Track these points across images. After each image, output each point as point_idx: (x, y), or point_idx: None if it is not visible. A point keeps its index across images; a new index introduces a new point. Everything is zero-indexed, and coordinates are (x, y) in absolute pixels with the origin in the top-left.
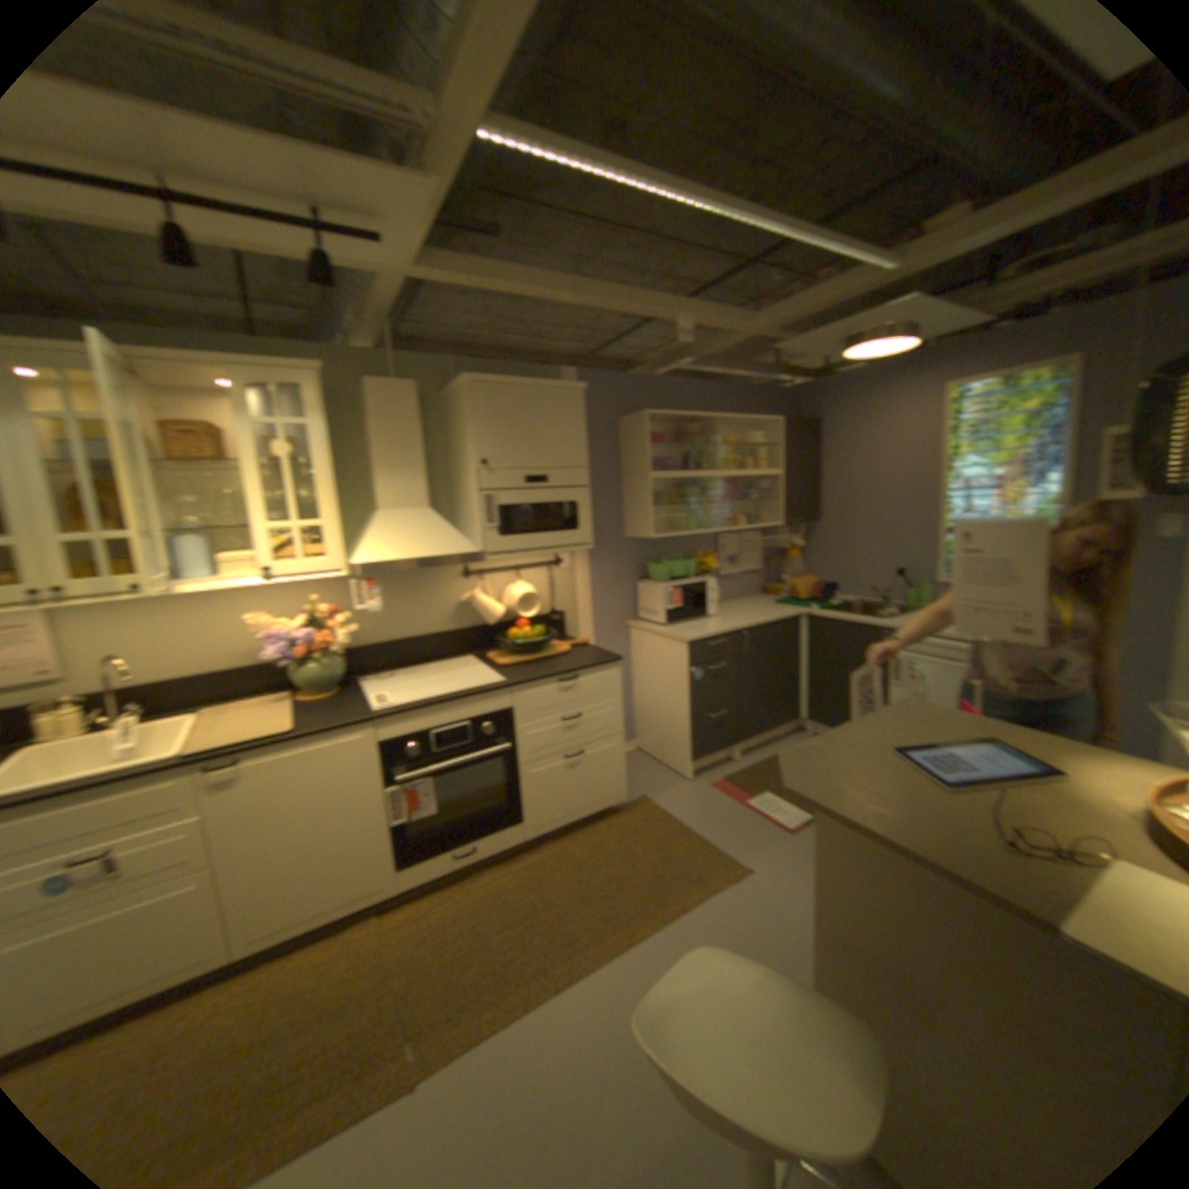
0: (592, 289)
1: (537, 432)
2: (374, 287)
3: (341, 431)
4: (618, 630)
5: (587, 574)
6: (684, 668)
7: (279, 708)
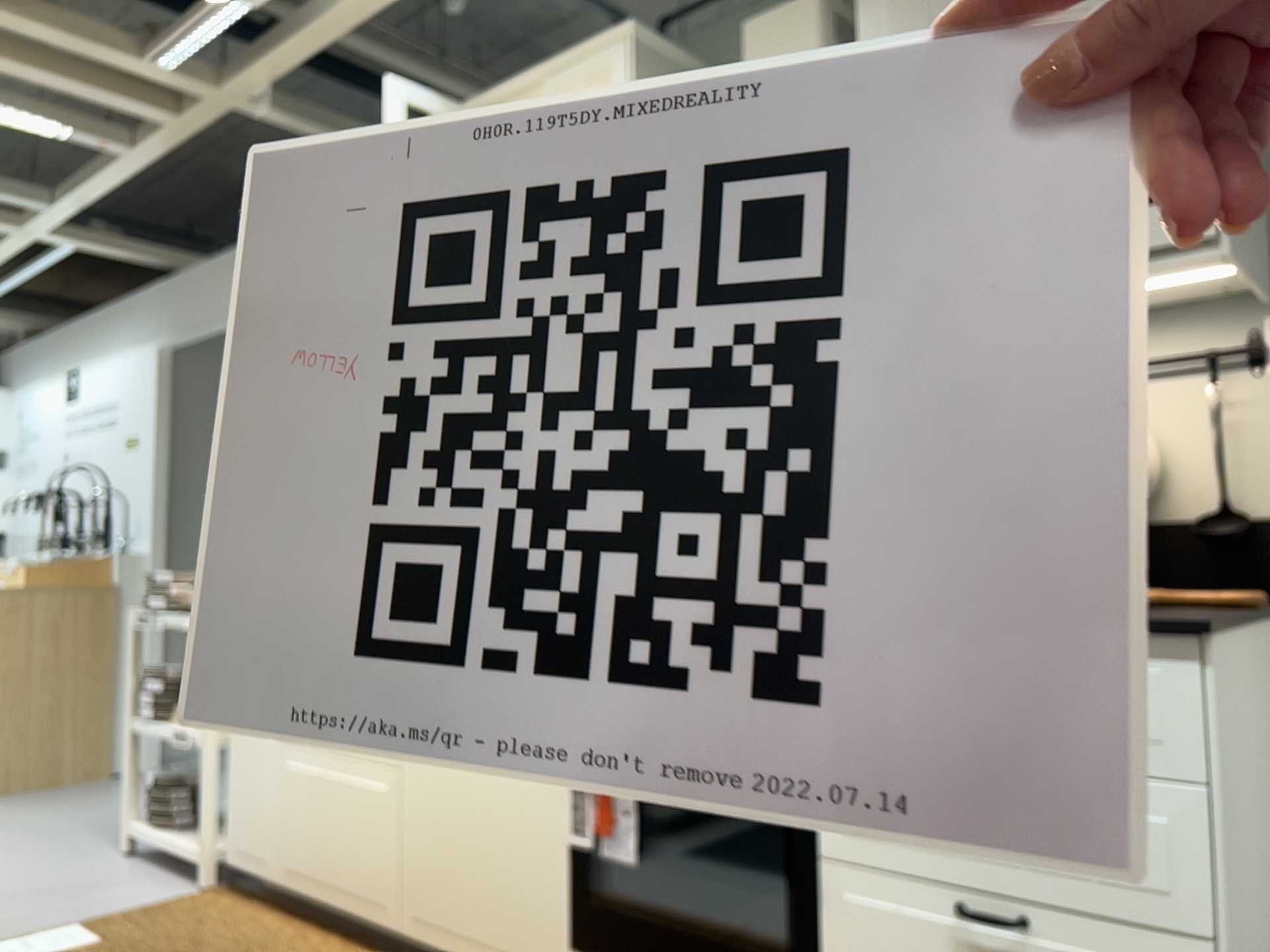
0: None
1: None
2: None
3: None
4: None
5: None
6: None
7: None
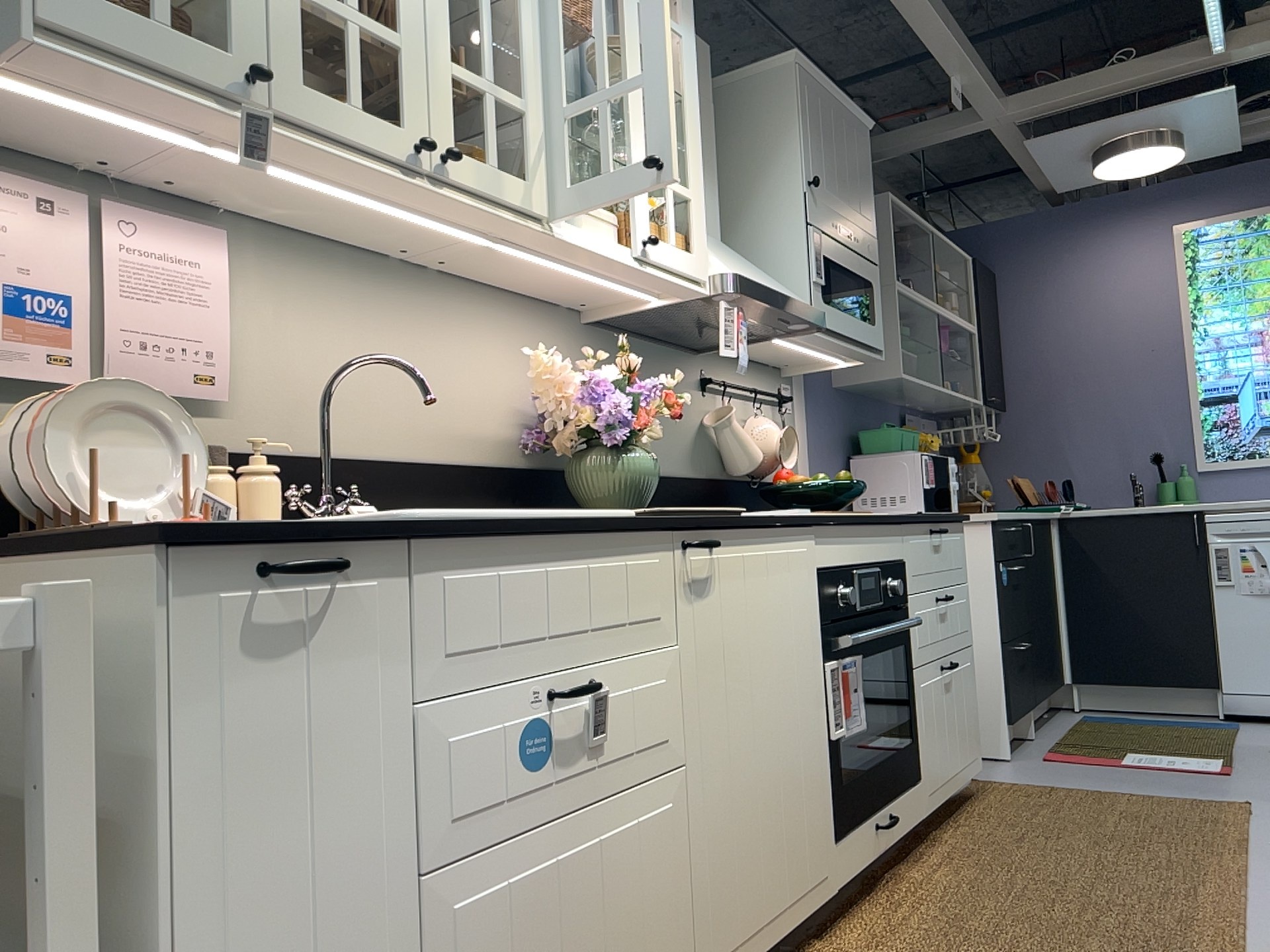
0: None
1: (847, 169)
2: None
3: None
4: None
5: (810, 432)
6: (991, 565)
7: None
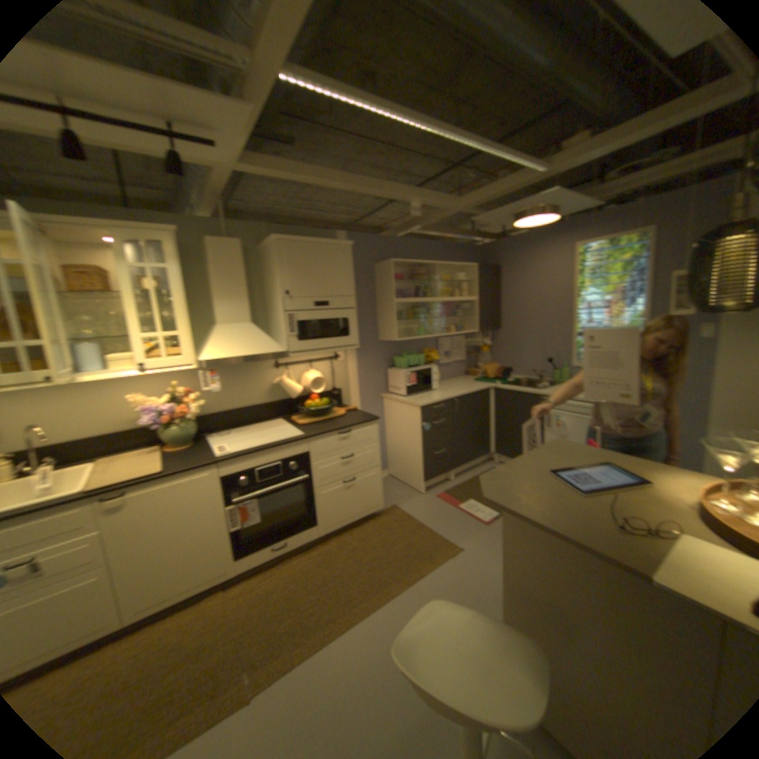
0: (356, 180)
1: (322, 273)
2: (211, 176)
3: (191, 272)
4: (376, 399)
5: (355, 364)
6: (418, 423)
7: (152, 457)
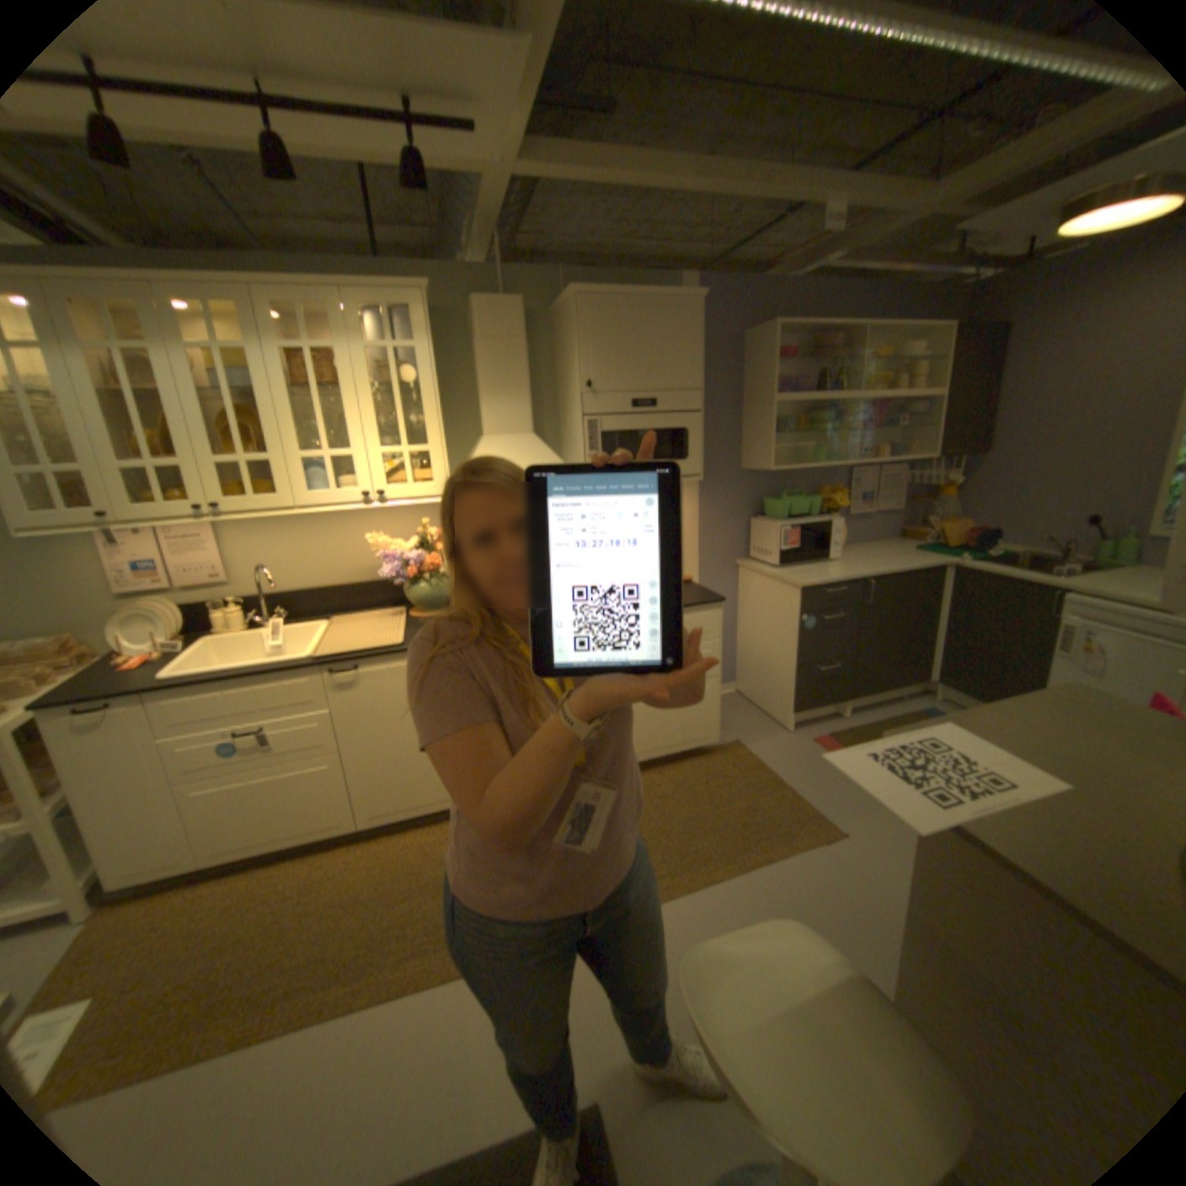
0: (725, 169)
1: (652, 350)
2: (484, 191)
3: (455, 354)
4: (729, 569)
5: (699, 508)
6: (798, 616)
7: (399, 622)
